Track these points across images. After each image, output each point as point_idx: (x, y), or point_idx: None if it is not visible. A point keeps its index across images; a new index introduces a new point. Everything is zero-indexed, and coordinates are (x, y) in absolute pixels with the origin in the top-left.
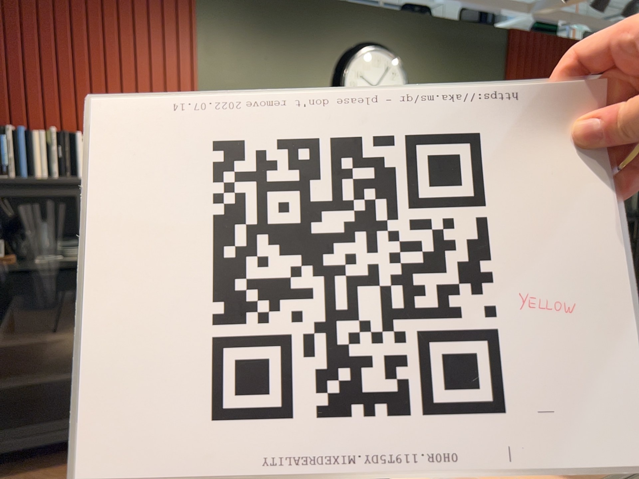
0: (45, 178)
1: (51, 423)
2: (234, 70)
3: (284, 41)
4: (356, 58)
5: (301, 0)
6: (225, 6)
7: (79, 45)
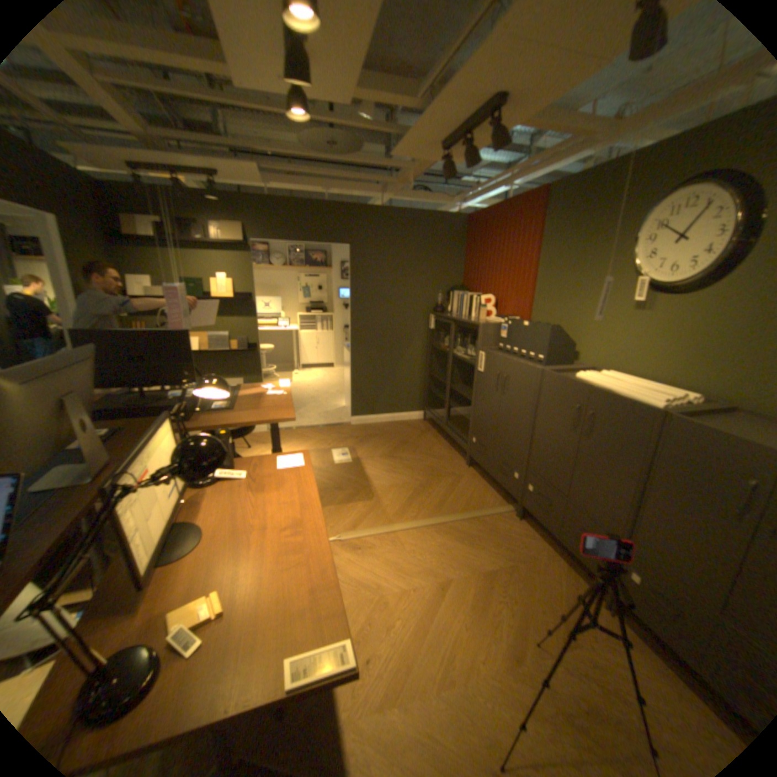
0: (463, 316)
1: (438, 415)
2: (560, 246)
3: (599, 209)
4: (654, 205)
5: (622, 161)
6: (563, 197)
7: (498, 249)
